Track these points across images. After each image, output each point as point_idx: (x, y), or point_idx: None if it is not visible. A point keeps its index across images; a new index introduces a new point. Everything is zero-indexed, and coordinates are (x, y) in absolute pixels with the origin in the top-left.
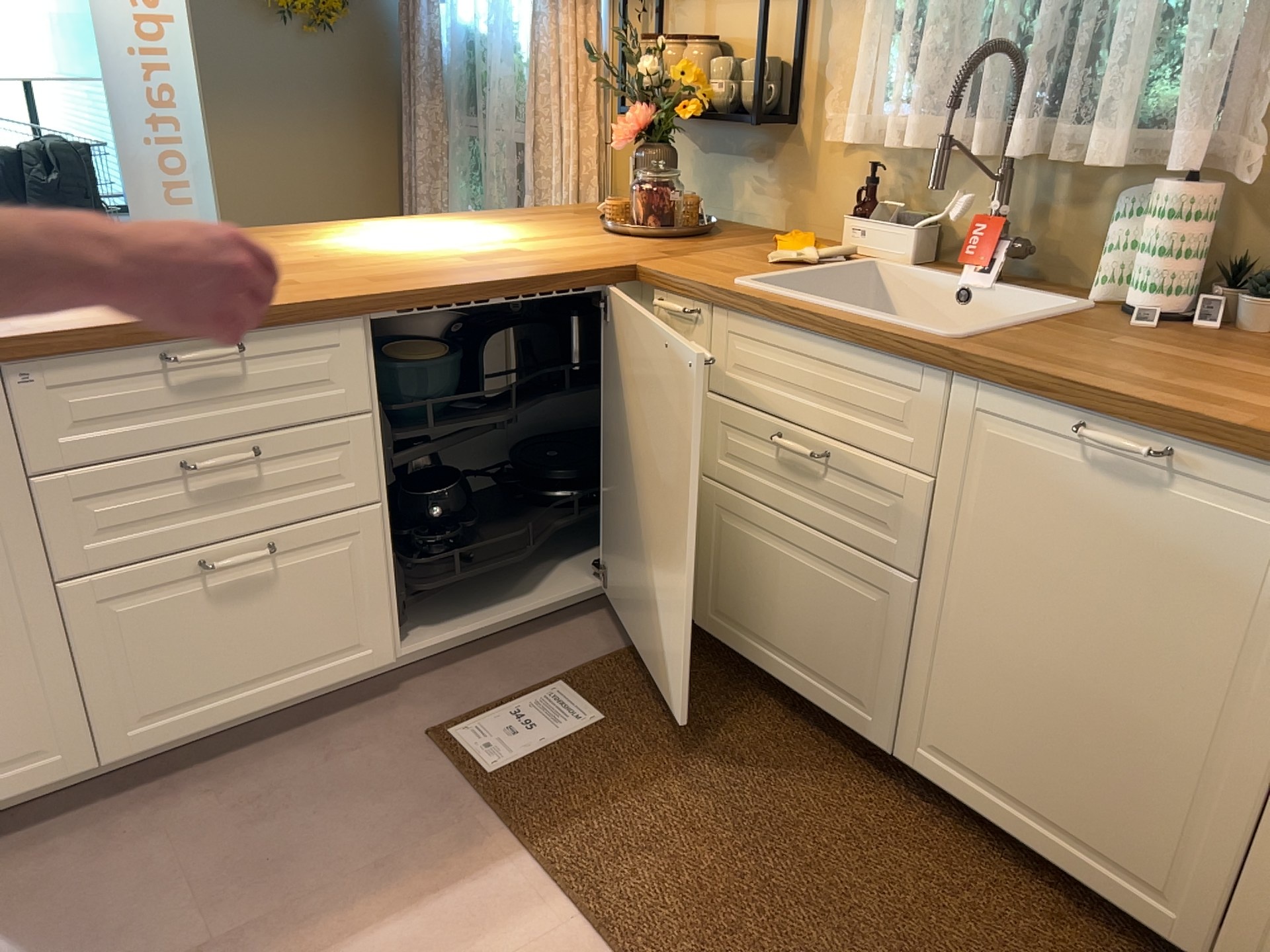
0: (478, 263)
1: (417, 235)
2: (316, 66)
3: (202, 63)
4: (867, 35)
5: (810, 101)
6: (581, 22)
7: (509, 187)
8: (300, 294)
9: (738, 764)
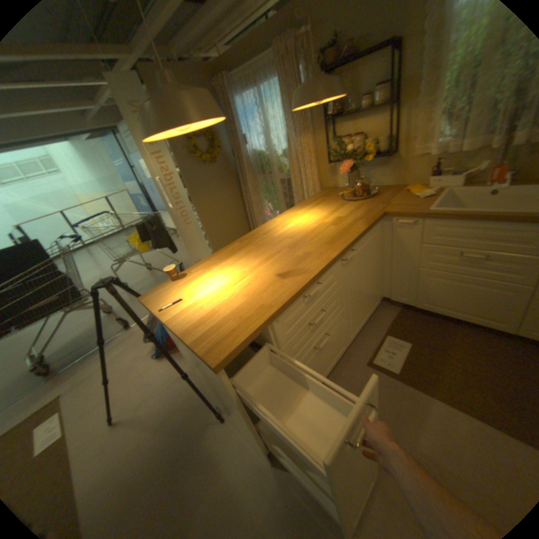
0: (341, 226)
1: (298, 219)
2: (212, 173)
3: (185, 183)
4: (438, 117)
5: (403, 143)
6: (306, 138)
7: (283, 192)
8: (319, 258)
9: (463, 348)
